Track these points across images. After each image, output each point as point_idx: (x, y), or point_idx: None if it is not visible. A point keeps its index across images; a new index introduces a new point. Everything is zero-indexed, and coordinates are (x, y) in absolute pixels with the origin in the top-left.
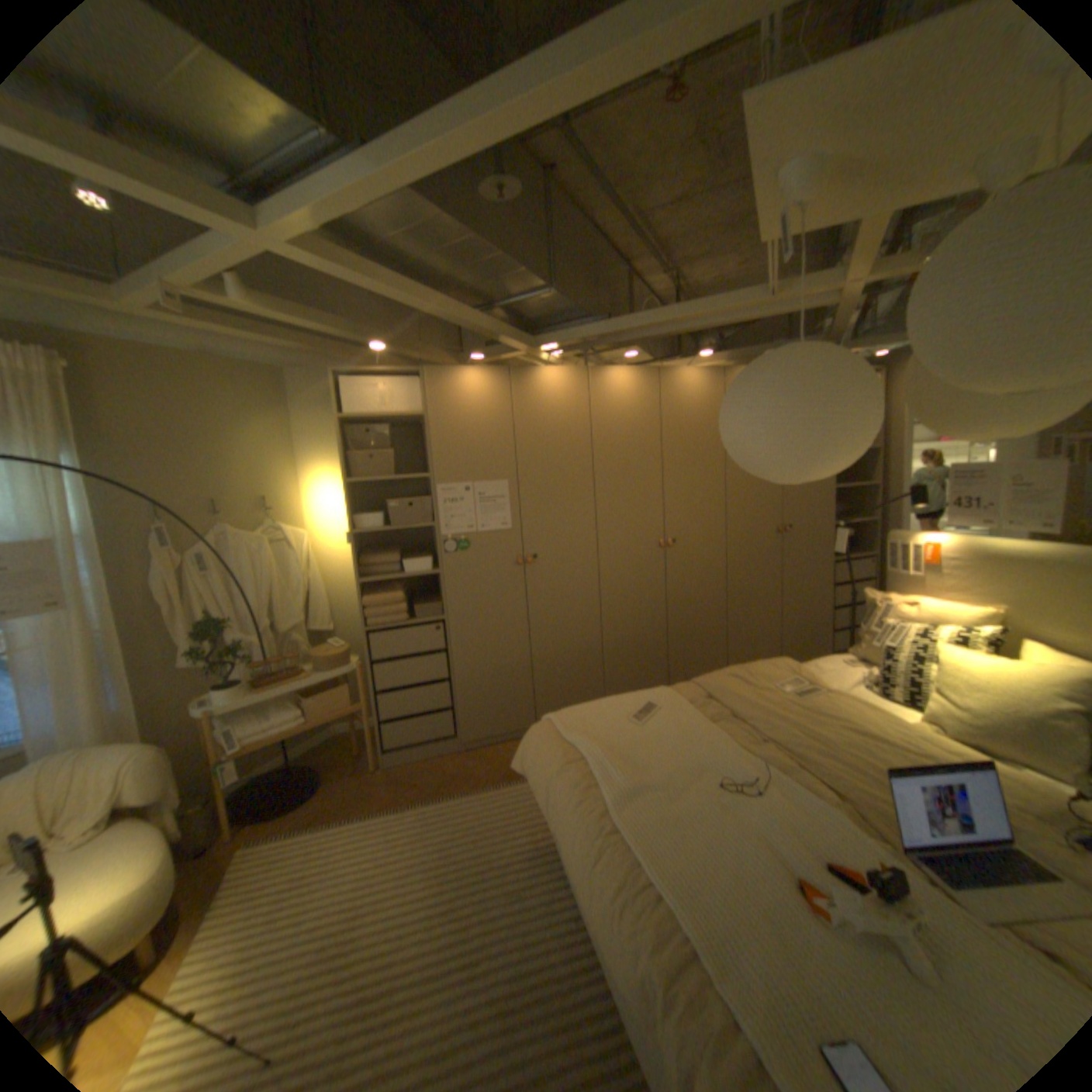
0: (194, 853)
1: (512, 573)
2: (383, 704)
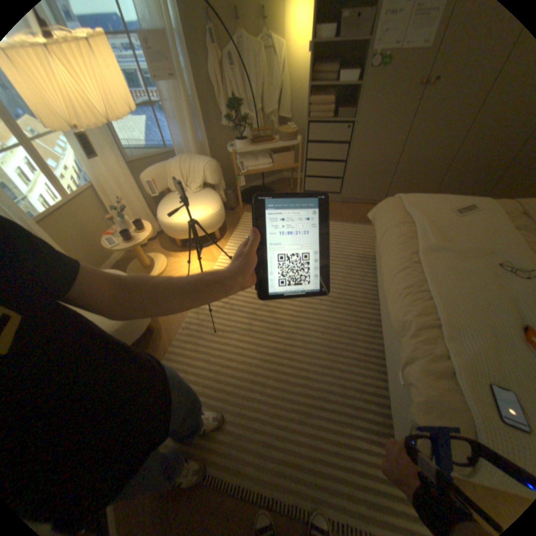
0: (230, 208)
1: (412, 91)
2: (308, 166)
